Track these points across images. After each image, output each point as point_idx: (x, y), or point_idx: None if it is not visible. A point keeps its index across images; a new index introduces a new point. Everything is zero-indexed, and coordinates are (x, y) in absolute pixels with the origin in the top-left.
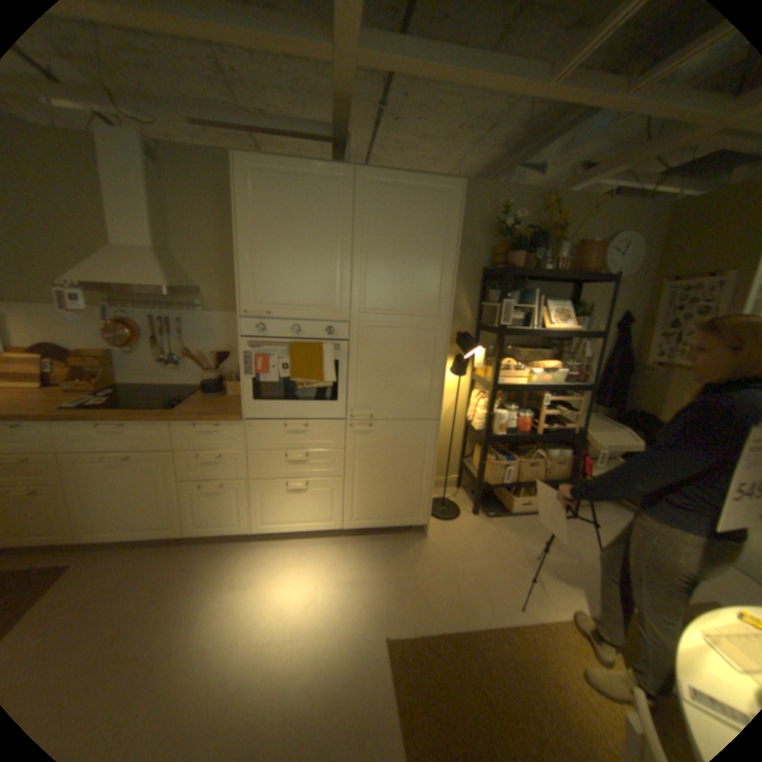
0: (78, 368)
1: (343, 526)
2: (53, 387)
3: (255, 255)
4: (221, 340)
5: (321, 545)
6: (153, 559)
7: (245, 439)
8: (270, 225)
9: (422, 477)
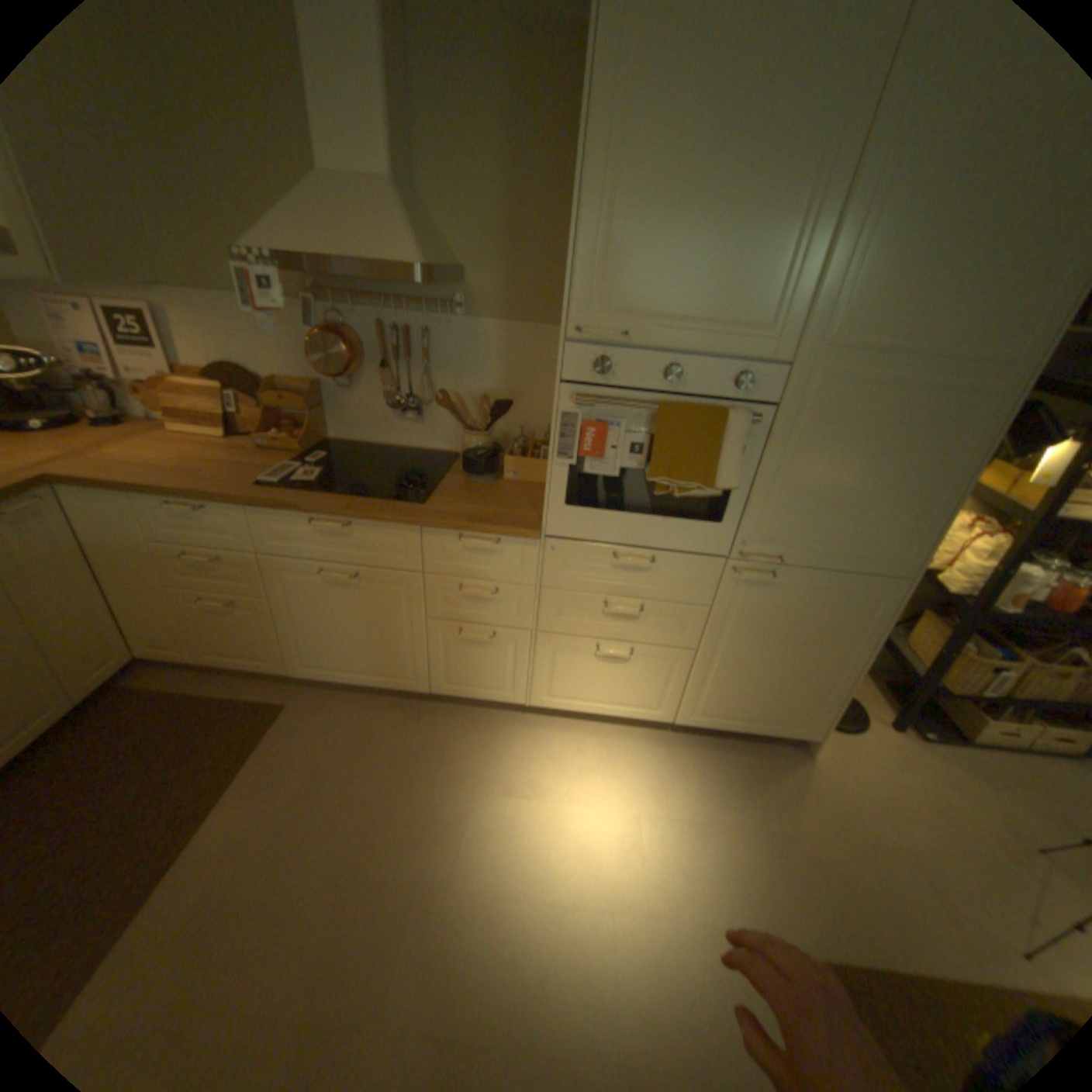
0: (276, 407)
1: (677, 720)
2: (245, 437)
3: (622, 190)
4: (496, 375)
5: (636, 739)
6: (393, 716)
7: (543, 568)
8: (673, 106)
9: (842, 673)
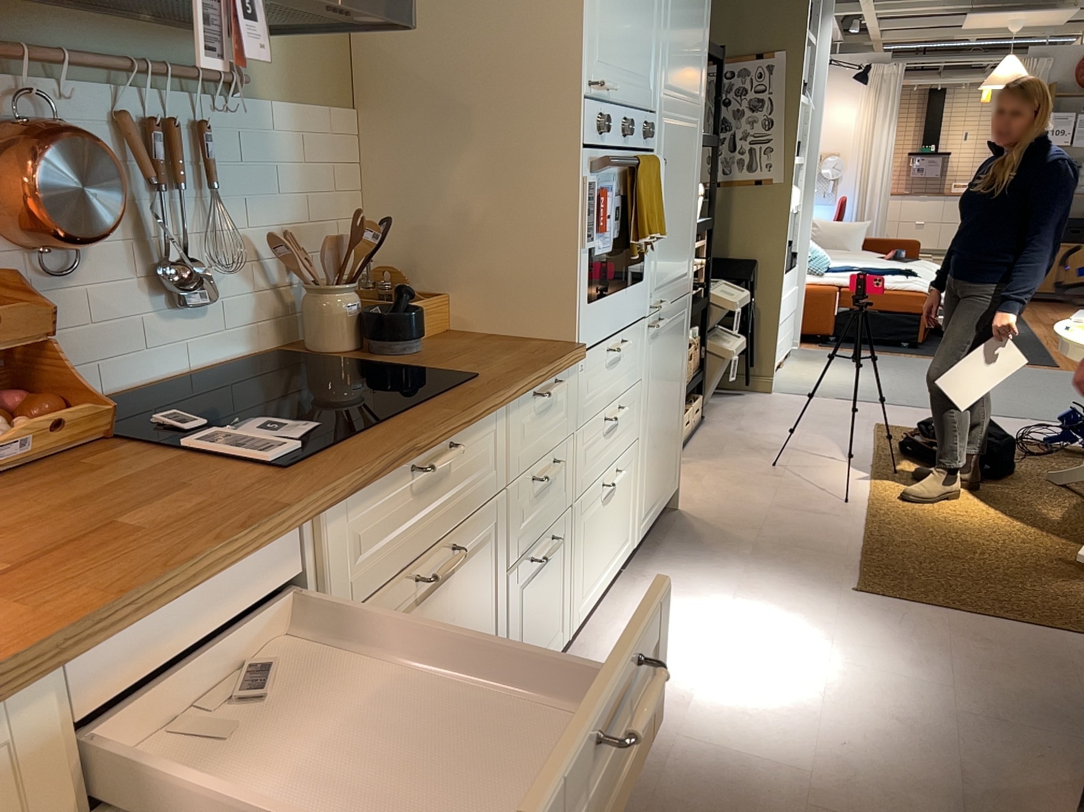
0: None
1: (636, 539)
2: None
3: None
4: (297, 195)
5: (626, 593)
6: None
7: (578, 401)
8: None
9: (680, 402)
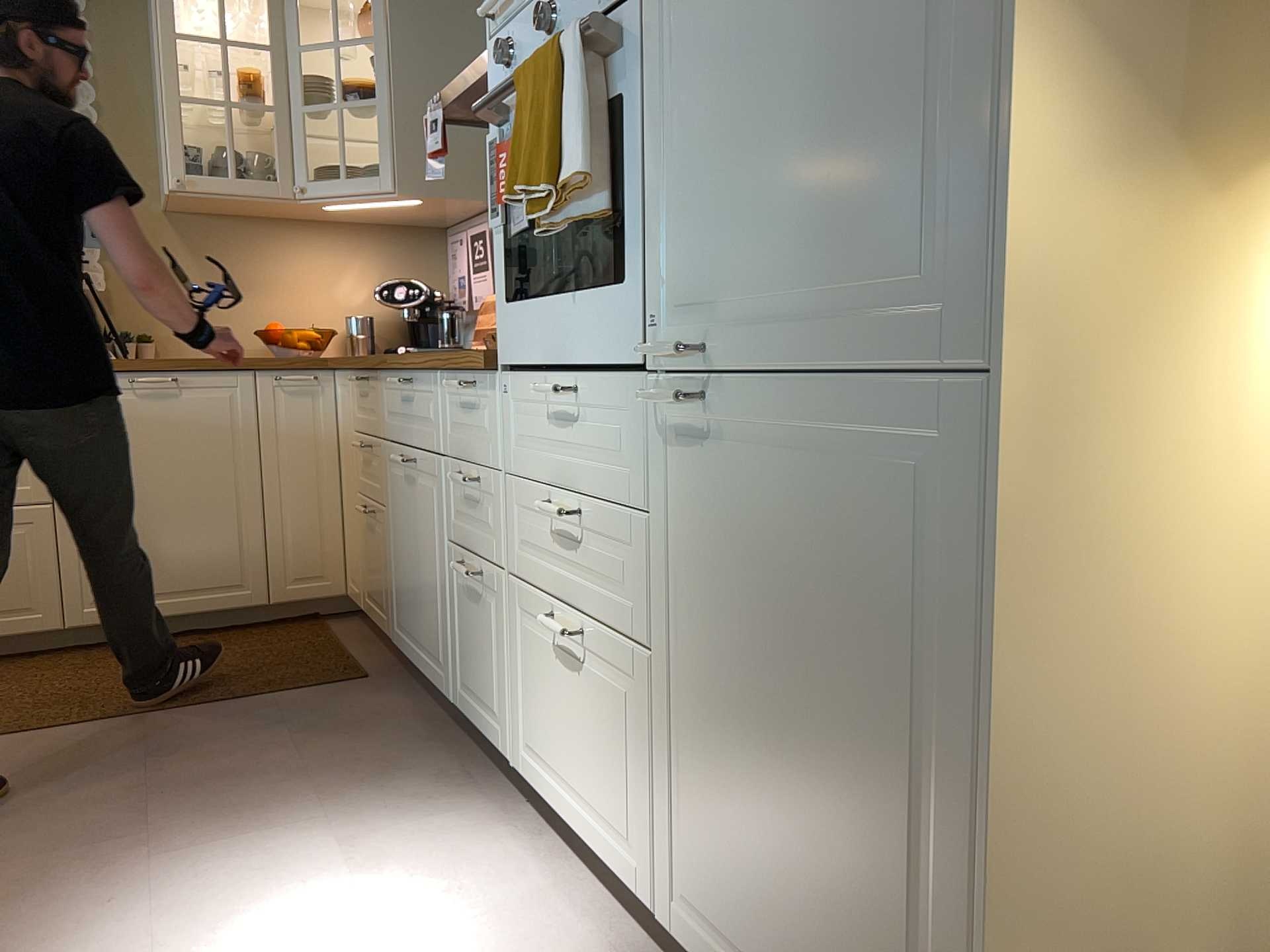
0: None
1: (666, 914)
2: None
3: None
4: None
5: (614, 946)
6: (418, 729)
7: (506, 433)
8: None
9: (950, 847)
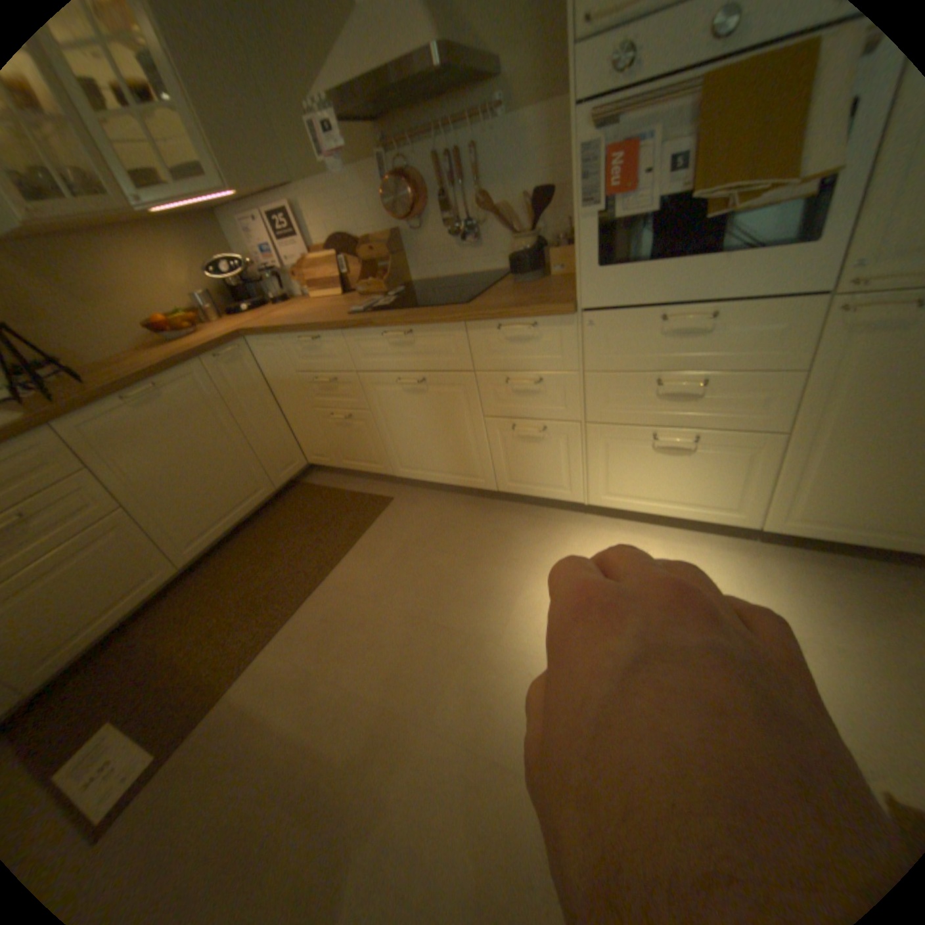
0: (372, 261)
1: (768, 525)
2: (355, 291)
3: None
4: (542, 169)
5: (714, 545)
6: (469, 508)
7: (584, 348)
8: None
9: None
